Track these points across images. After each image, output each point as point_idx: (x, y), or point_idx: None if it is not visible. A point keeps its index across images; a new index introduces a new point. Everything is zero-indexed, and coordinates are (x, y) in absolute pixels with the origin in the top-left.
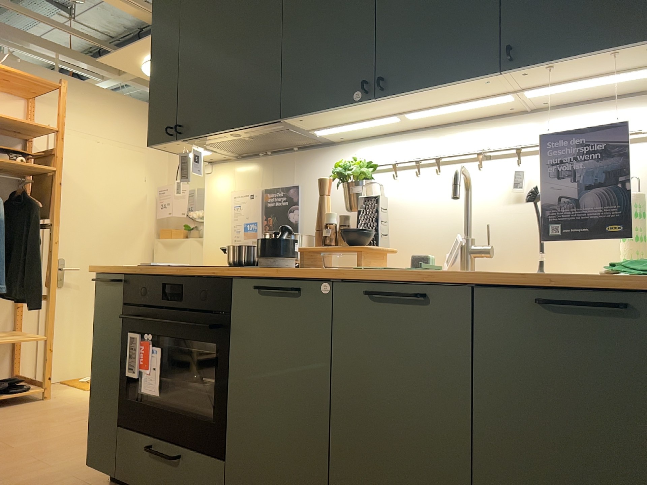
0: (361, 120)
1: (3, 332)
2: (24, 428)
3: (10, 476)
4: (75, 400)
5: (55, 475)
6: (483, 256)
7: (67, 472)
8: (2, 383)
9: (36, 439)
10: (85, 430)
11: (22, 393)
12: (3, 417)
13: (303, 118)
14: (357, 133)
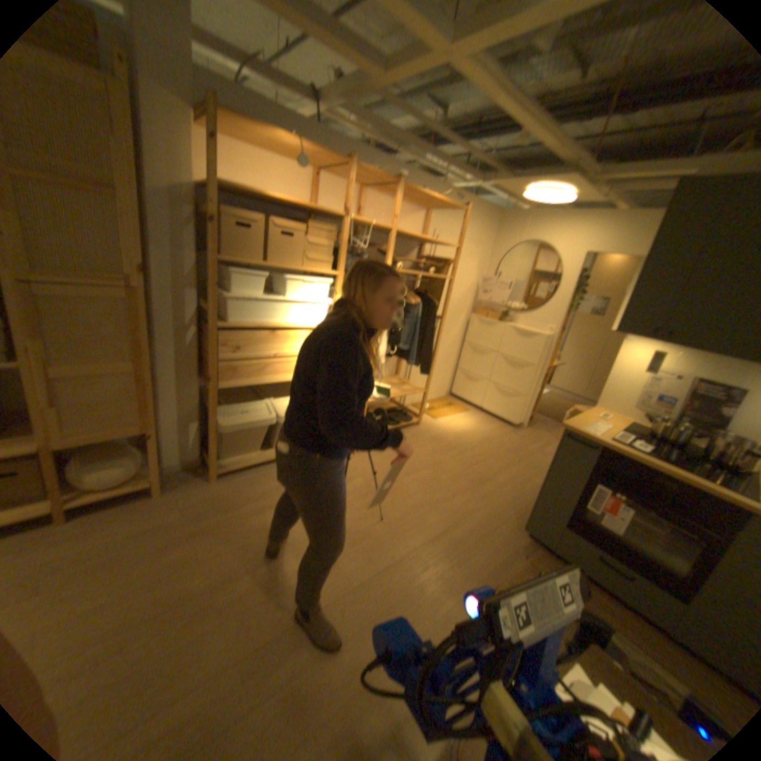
0: None
1: (392, 376)
2: (432, 457)
3: (466, 513)
4: (436, 430)
5: (490, 518)
6: None
7: (495, 516)
8: (401, 415)
9: (449, 473)
10: (469, 468)
11: (411, 422)
12: (411, 441)
13: None
14: None
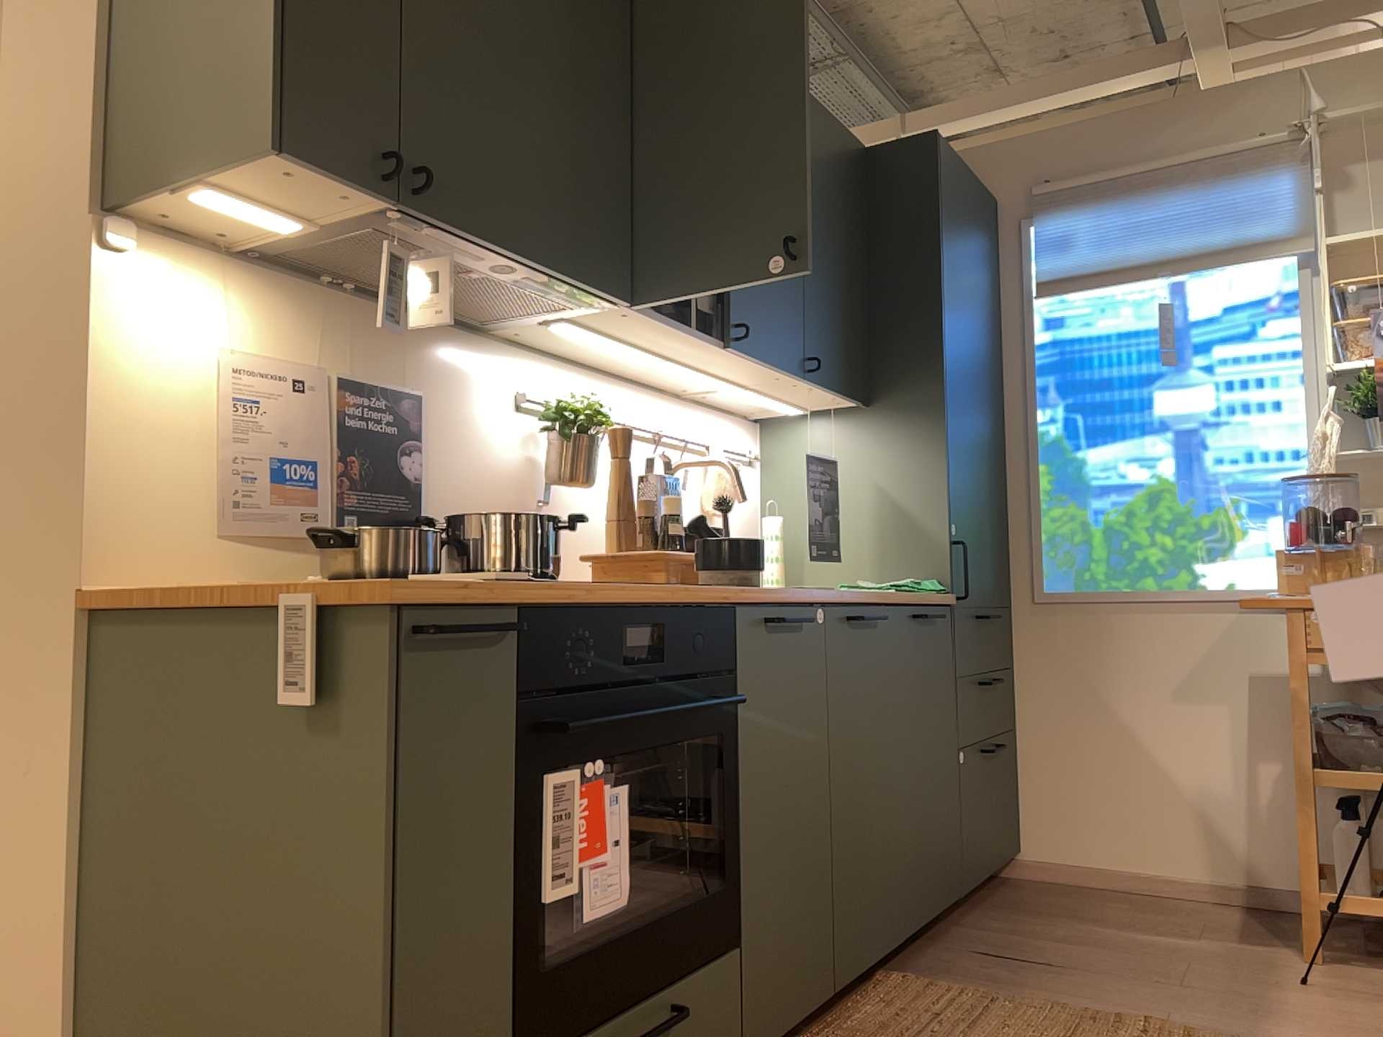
0: (633, 343)
1: None
2: None
3: None
4: None
5: None
6: None
7: None
8: None
9: None
10: None
11: None
12: None
13: (633, 313)
14: (543, 337)
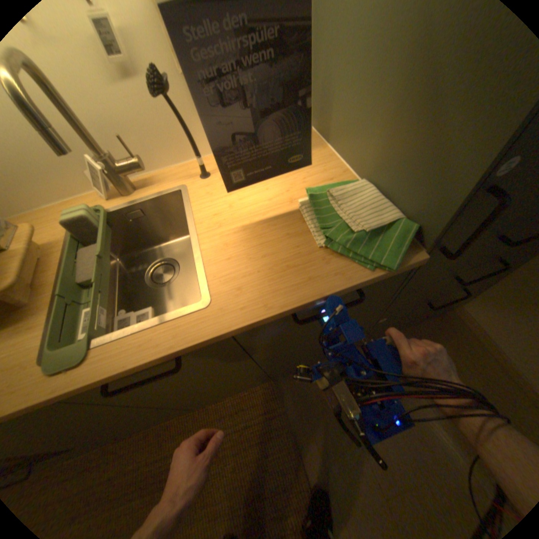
0: None
1: None
2: None
3: None
4: None
5: None
6: (131, 169)
7: None
8: None
9: None
10: None
11: None
12: None
13: None
14: None
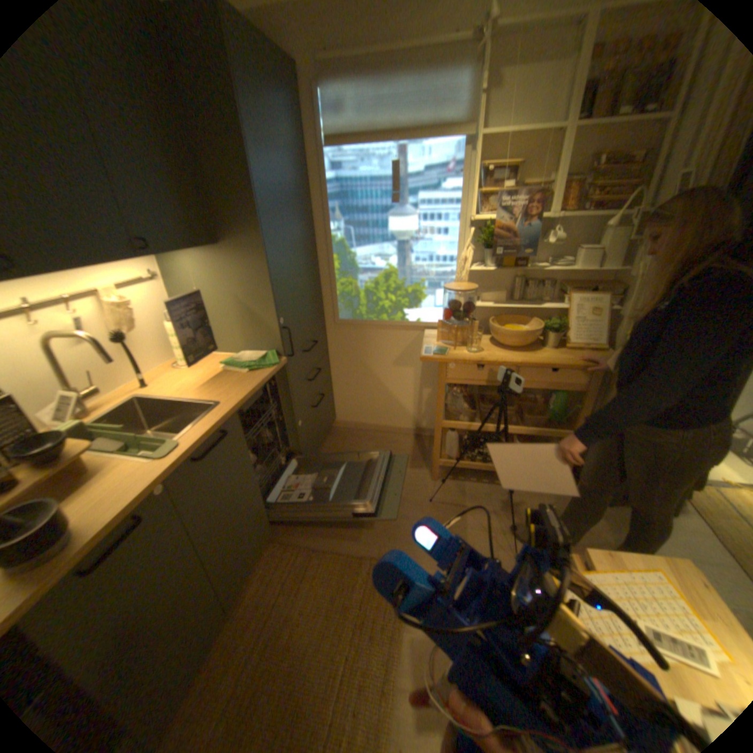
0: None
1: None
2: None
3: None
4: None
5: None
6: (88, 397)
7: None
8: None
9: None
10: None
11: None
12: None
13: None
14: None
